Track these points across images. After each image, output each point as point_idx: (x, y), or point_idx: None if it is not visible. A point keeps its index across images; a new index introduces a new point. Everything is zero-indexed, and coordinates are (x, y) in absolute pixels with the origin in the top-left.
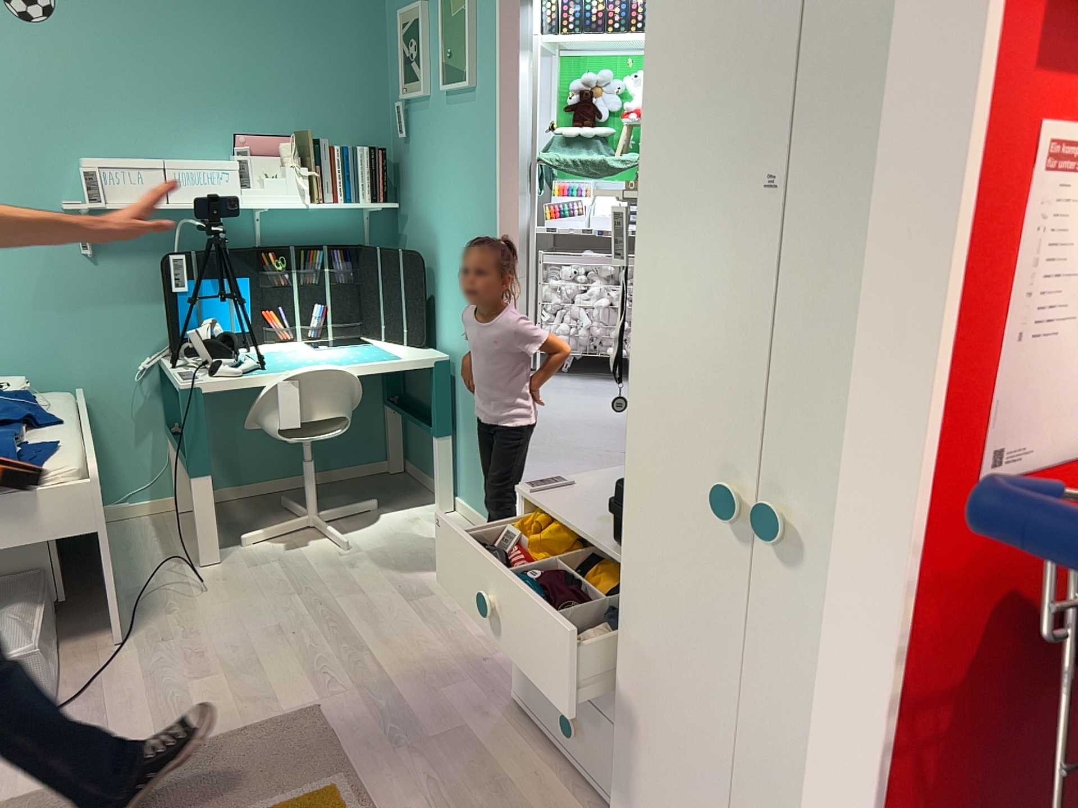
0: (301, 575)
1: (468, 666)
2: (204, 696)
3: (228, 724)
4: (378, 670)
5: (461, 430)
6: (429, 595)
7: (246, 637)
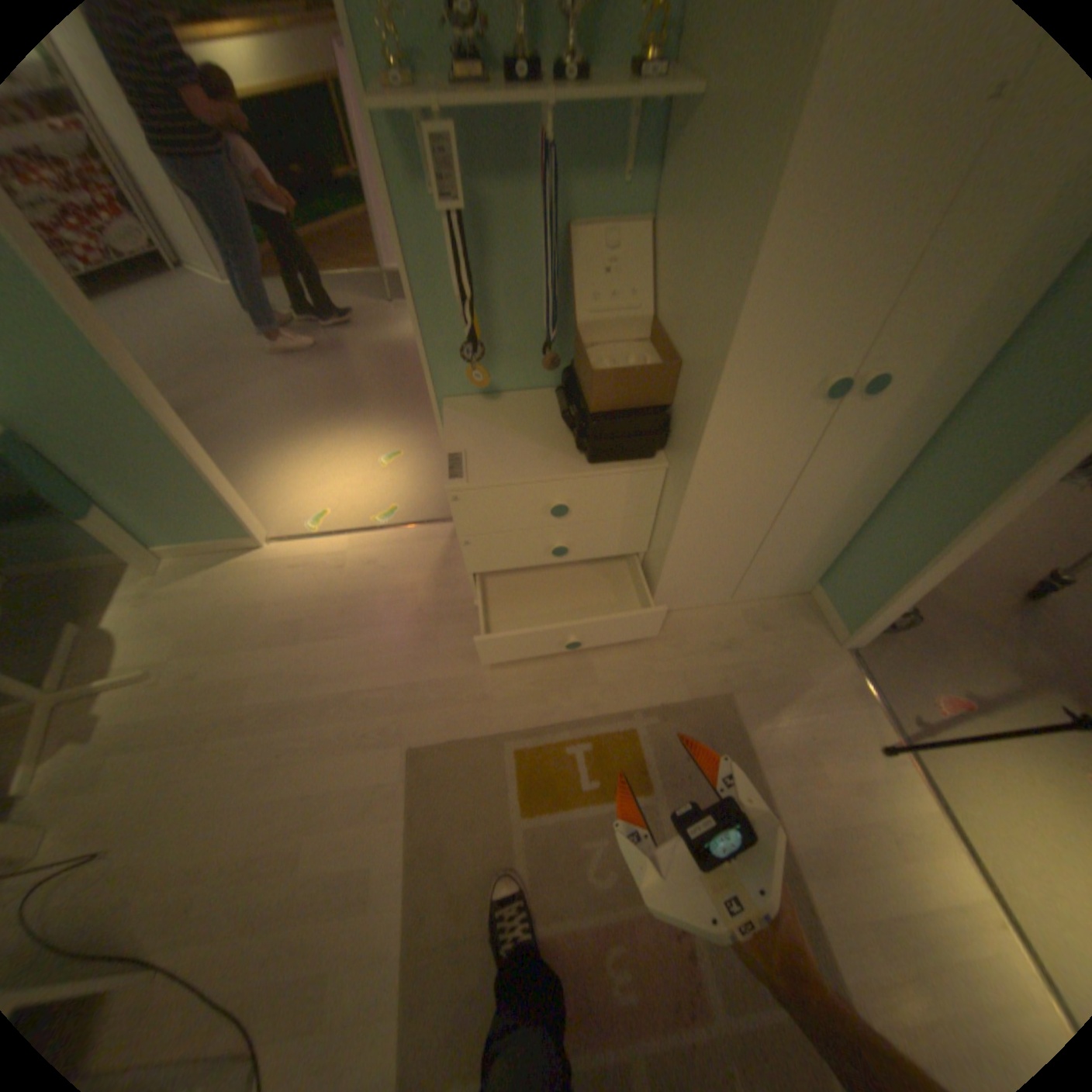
0: (165, 733)
1: (420, 623)
2: (331, 857)
3: (389, 834)
4: (386, 690)
5: (104, 492)
6: (299, 623)
7: (251, 806)
